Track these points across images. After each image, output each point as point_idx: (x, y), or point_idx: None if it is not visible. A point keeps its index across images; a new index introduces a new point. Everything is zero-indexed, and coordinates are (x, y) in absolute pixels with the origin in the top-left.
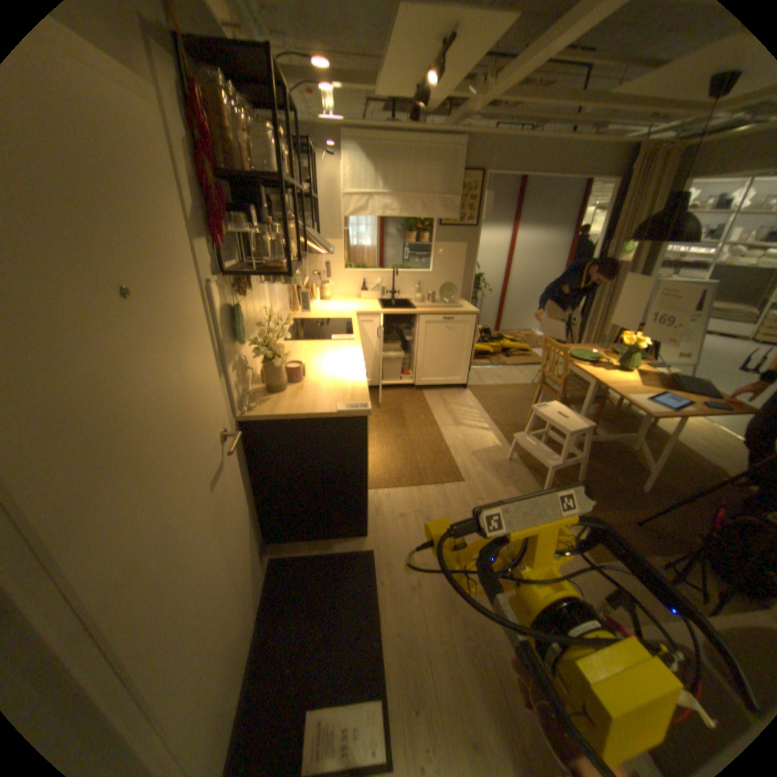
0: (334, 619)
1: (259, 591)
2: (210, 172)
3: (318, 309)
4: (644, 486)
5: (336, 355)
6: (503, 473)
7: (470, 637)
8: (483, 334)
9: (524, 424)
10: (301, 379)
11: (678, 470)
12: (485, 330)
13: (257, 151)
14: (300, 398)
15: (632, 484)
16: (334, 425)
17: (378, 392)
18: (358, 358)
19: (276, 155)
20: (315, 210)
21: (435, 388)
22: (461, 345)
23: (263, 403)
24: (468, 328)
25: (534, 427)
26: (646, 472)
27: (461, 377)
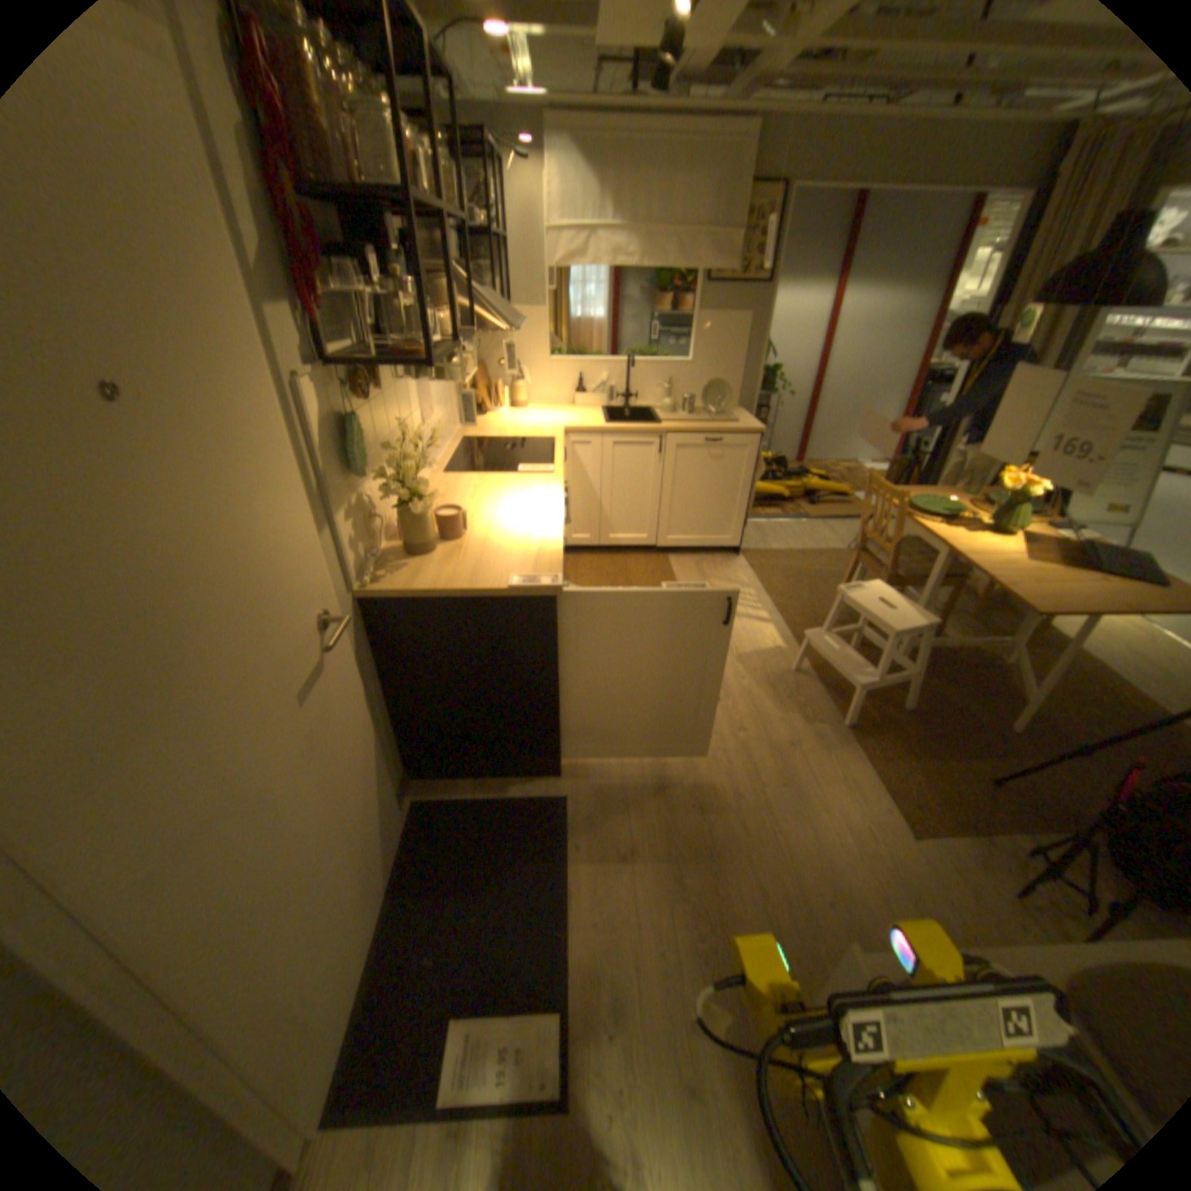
0: (502, 892)
1: (398, 845)
2: (293, 188)
3: (507, 421)
4: (1016, 722)
5: (523, 497)
6: (785, 689)
7: (704, 934)
8: (778, 464)
9: (829, 613)
10: (463, 534)
11: (1080, 698)
12: (782, 459)
13: (374, 149)
14: (457, 563)
15: (997, 717)
16: (506, 608)
17: (601, 556)
18: (557, 502)
19: (411, 156)
20: (501, 256)
21: (691, 551)
22: (737, 484)
23: (400, 569)
24: (748, 455)
25: (845, 619)
26: (1024, 699)
27: (734, 534)
